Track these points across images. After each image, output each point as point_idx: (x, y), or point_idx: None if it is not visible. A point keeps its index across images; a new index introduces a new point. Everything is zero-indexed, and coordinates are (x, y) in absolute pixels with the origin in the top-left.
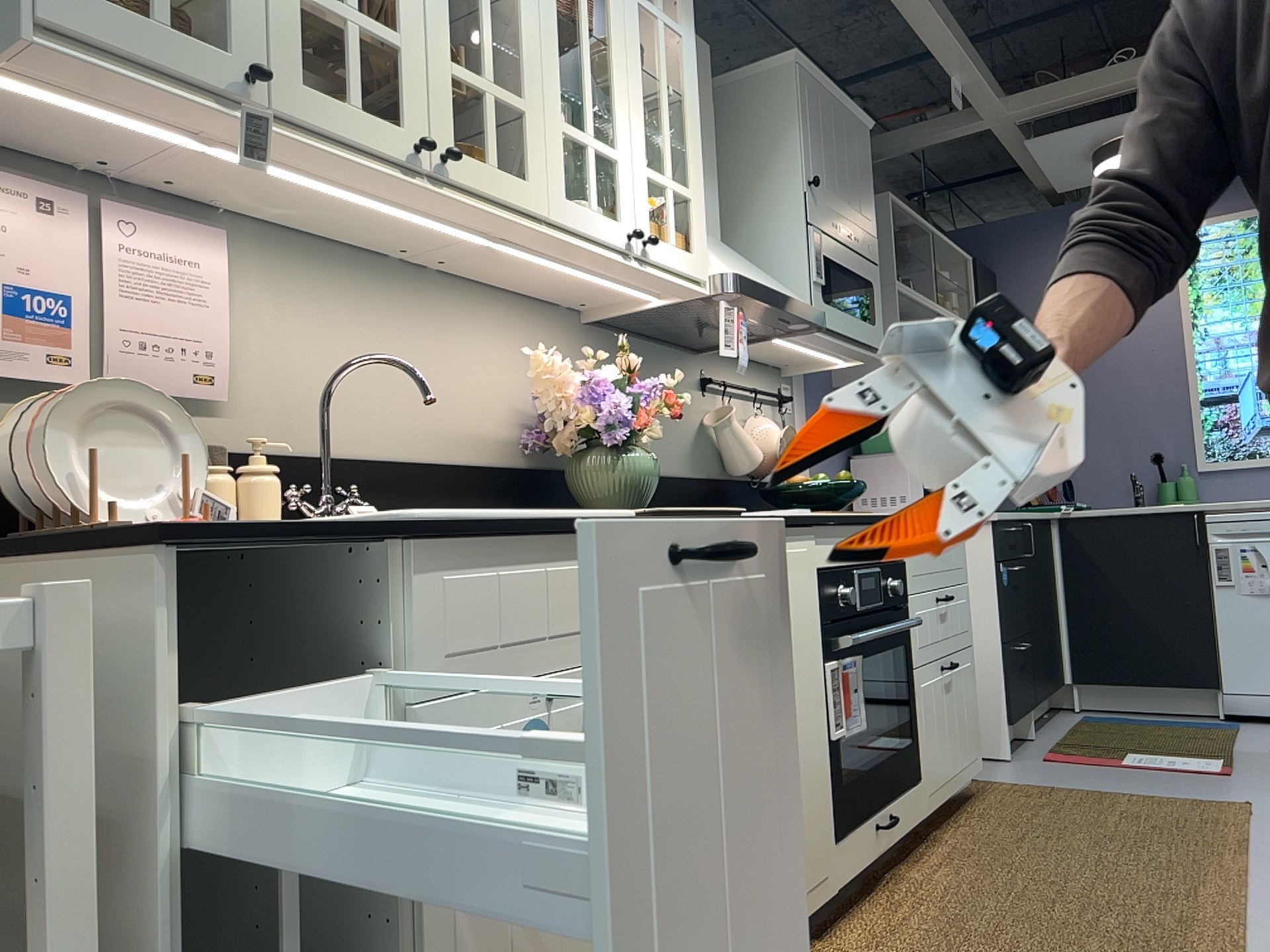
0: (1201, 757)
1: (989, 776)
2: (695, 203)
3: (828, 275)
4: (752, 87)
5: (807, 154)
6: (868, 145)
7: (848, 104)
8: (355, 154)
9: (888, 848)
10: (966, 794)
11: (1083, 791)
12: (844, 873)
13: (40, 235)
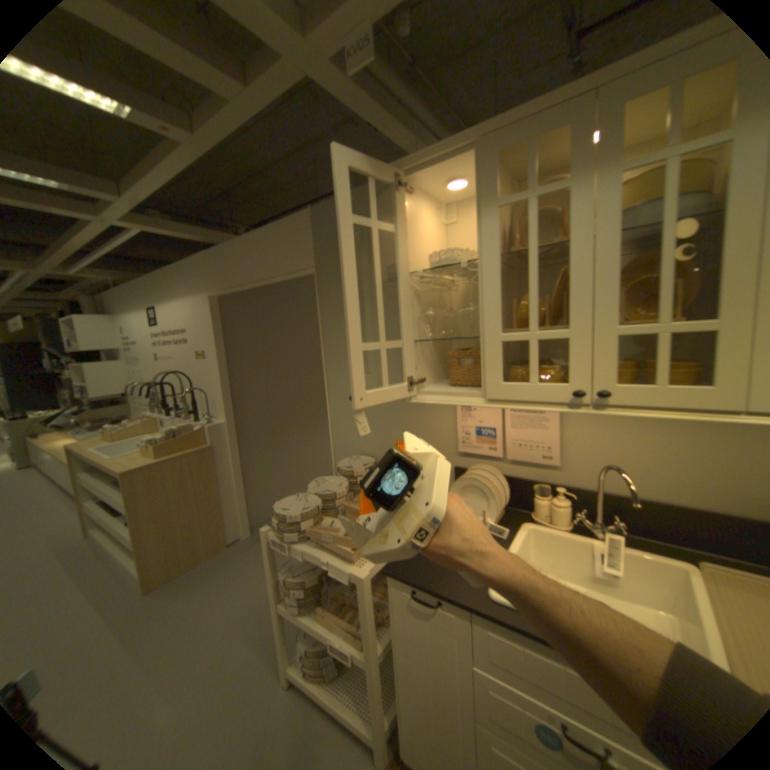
0: None
1: None
2: None
3: None
4: None
5: None
6: None
7: None
8: (536, 405)
9: None
10: None
11: None
12: None
13: (486, 409)
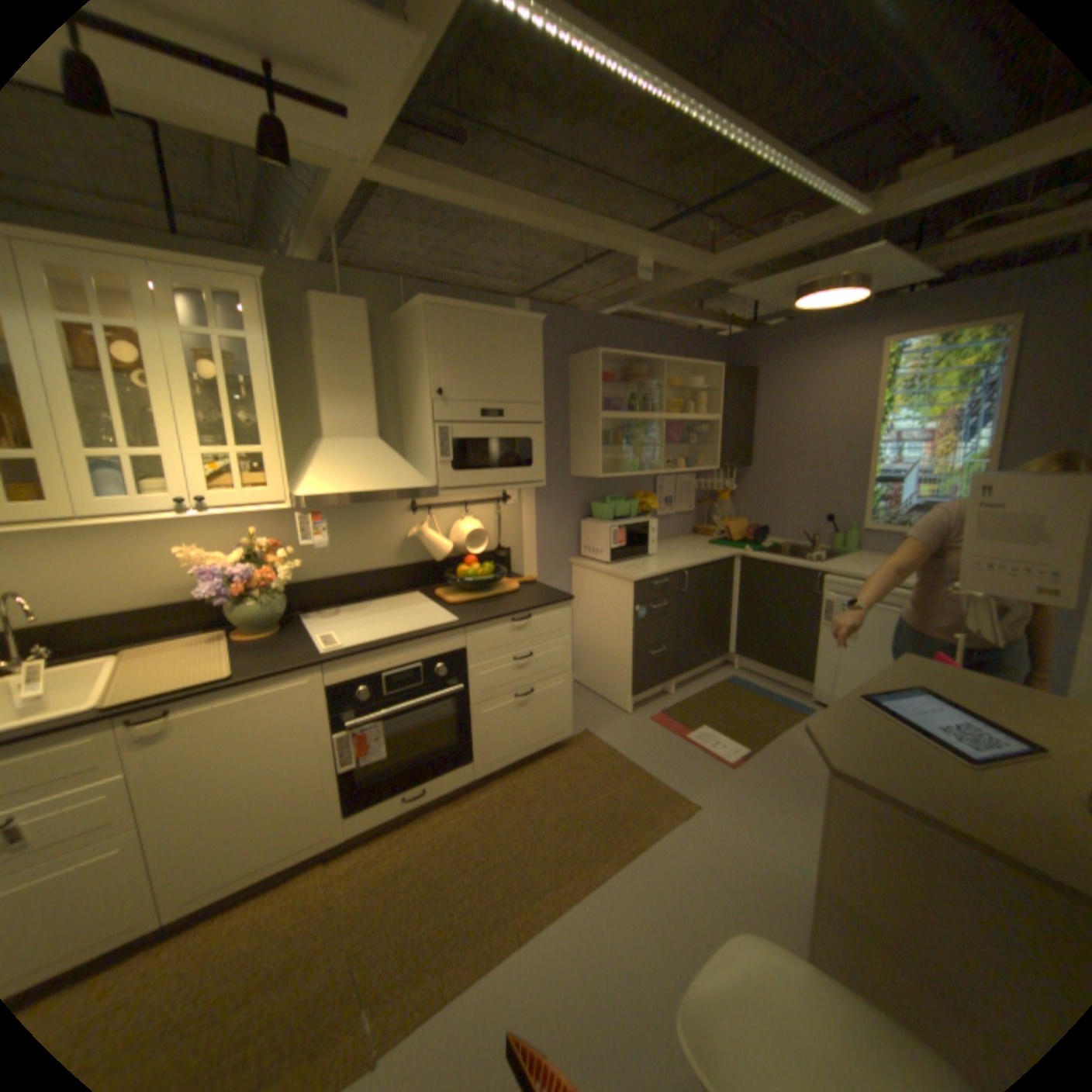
0: (741, 745)
1: (598, 729)
2: (266, 455)
3: (462, 450)
4: (411, 317)
5: (435, 371)
6: (533, 336)
7: (502, 312)
8: None
9: (419, 806)
10: (561, 746)
11: (623, 763)
12: (353, 831)
13: None
